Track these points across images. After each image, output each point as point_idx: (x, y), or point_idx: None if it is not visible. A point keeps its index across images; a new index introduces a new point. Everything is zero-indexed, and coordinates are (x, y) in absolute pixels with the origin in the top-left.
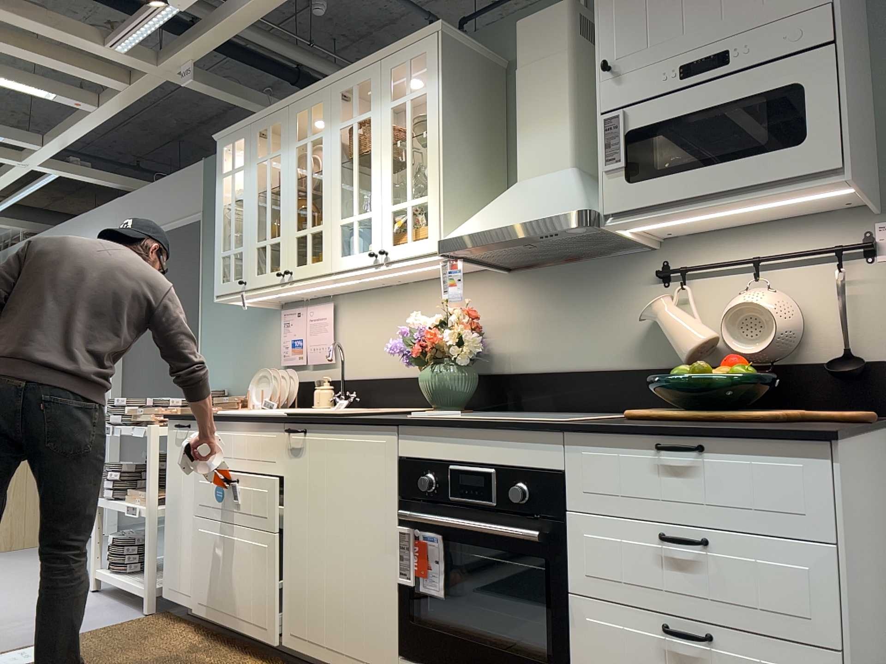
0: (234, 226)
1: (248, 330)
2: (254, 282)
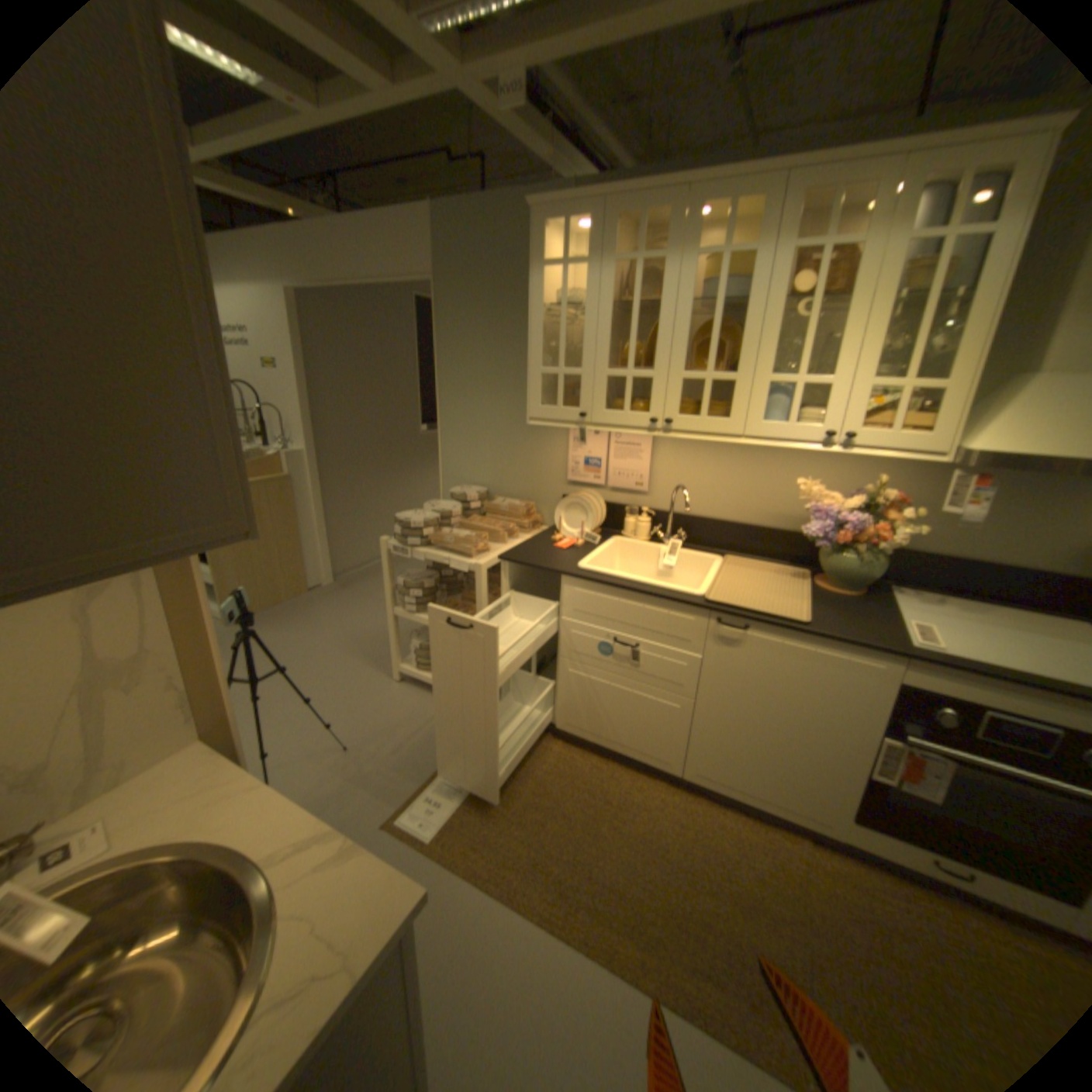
0: (563, 339)
1: (513, 433)
2: (601, 418)
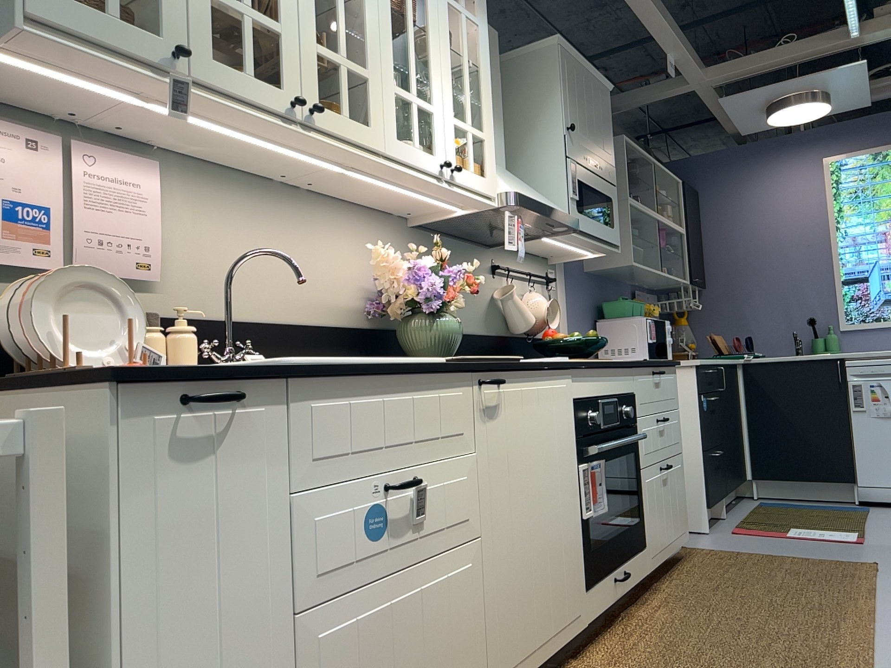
0: None
1: None
2: (209, 71)
